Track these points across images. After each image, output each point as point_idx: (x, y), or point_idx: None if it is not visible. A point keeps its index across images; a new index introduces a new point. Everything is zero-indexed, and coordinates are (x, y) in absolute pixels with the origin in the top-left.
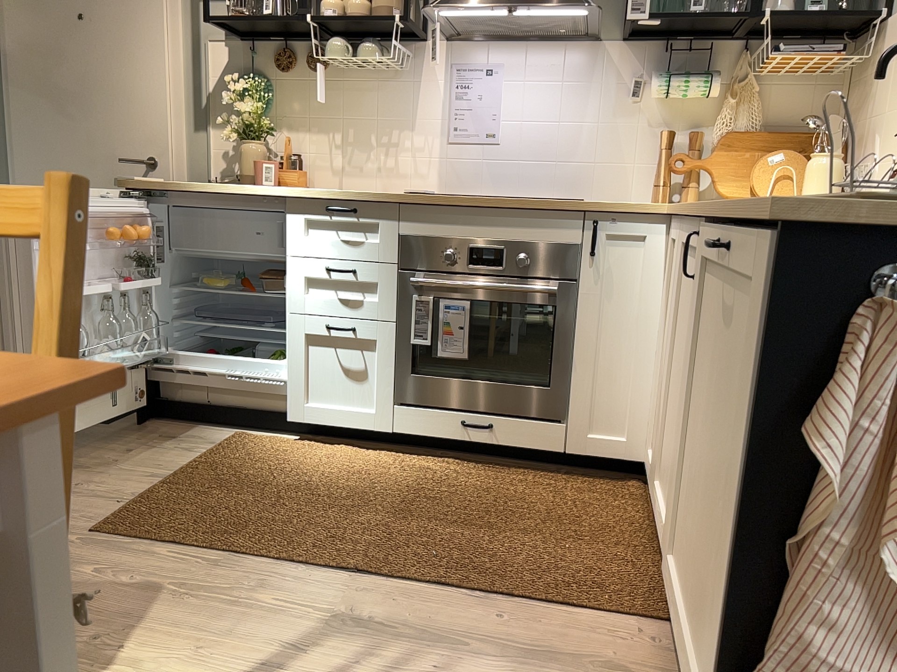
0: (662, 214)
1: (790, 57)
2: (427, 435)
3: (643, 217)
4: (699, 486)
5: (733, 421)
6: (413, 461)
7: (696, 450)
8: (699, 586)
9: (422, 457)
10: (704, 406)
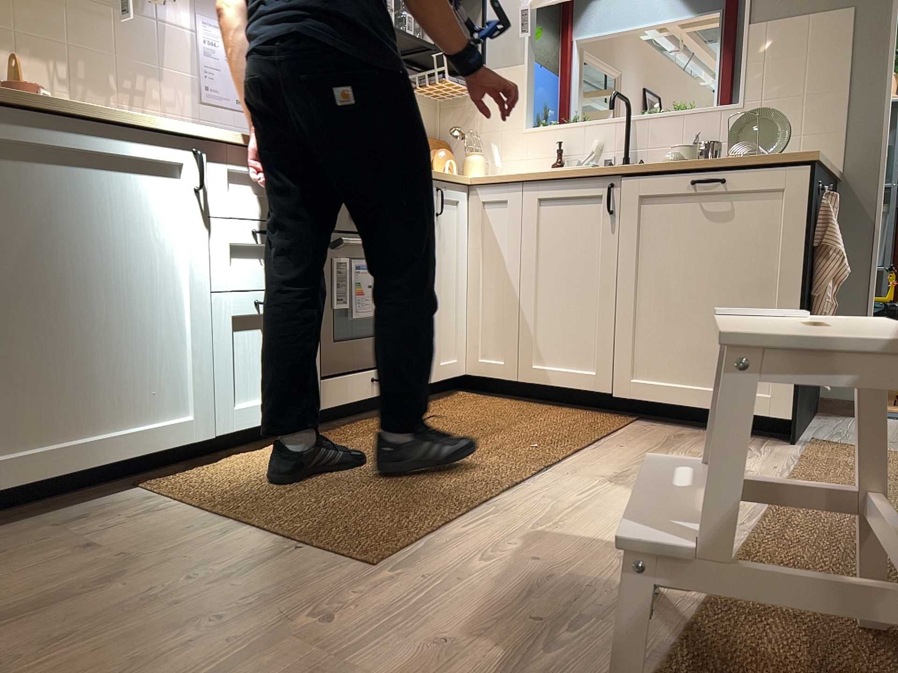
0: (467, 182)
1: (453, 83)
2: (347, 400)
3: (458, 183)
4: (670, 317)
5: (733, 261)
6: (337, 432)
7: (650, 302)
8: (699, 362)
9: (331, 429)
10: (659, 274)
